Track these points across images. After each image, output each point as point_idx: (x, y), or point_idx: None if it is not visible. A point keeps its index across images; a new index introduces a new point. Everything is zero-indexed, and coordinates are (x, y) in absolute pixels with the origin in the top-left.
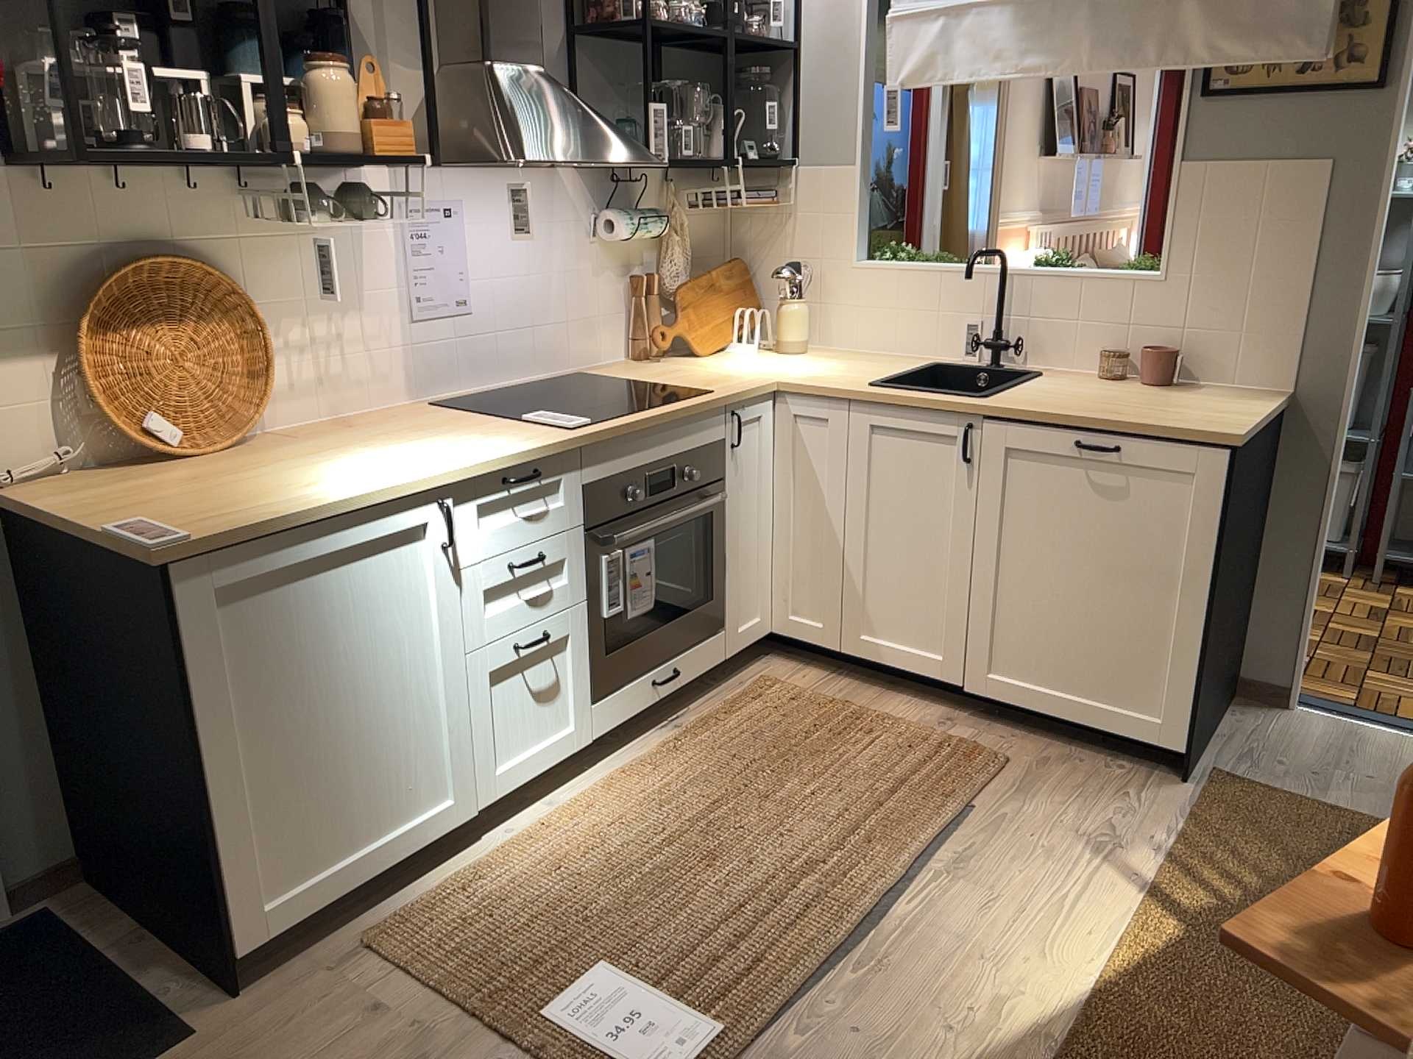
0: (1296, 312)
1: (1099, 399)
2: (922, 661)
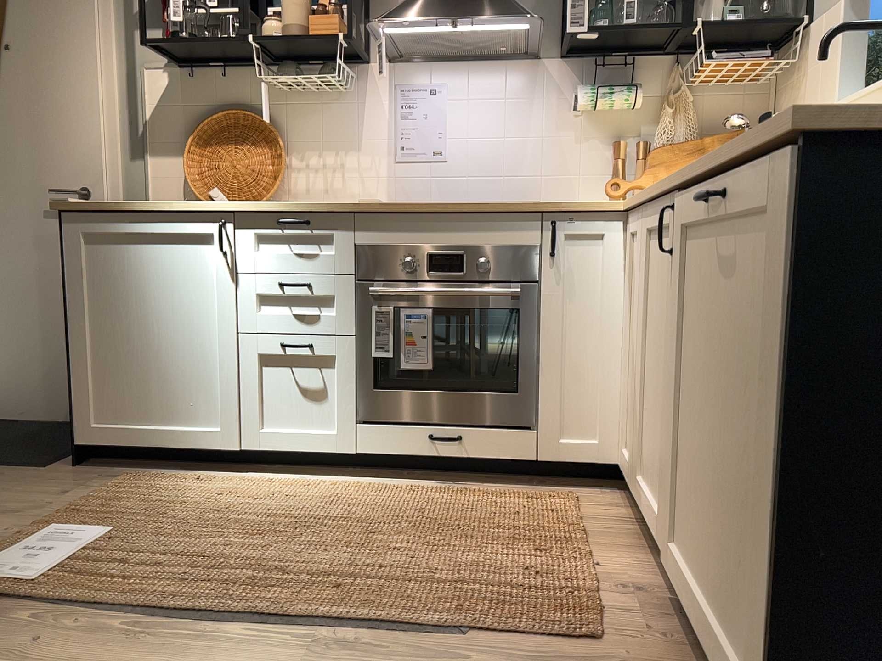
0: None
1: None
2: (657, 515)
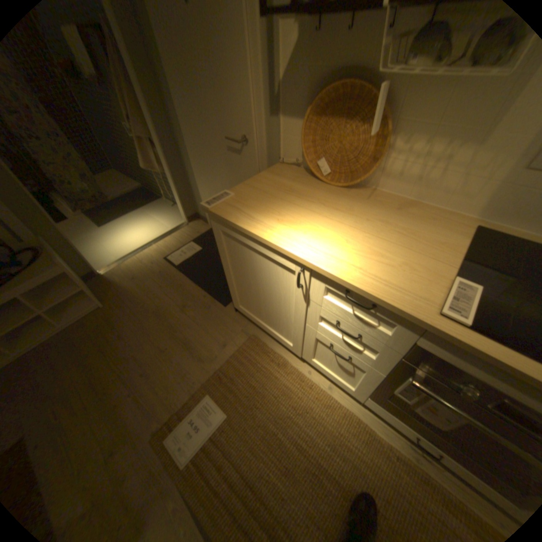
0: None
1: None
2: None
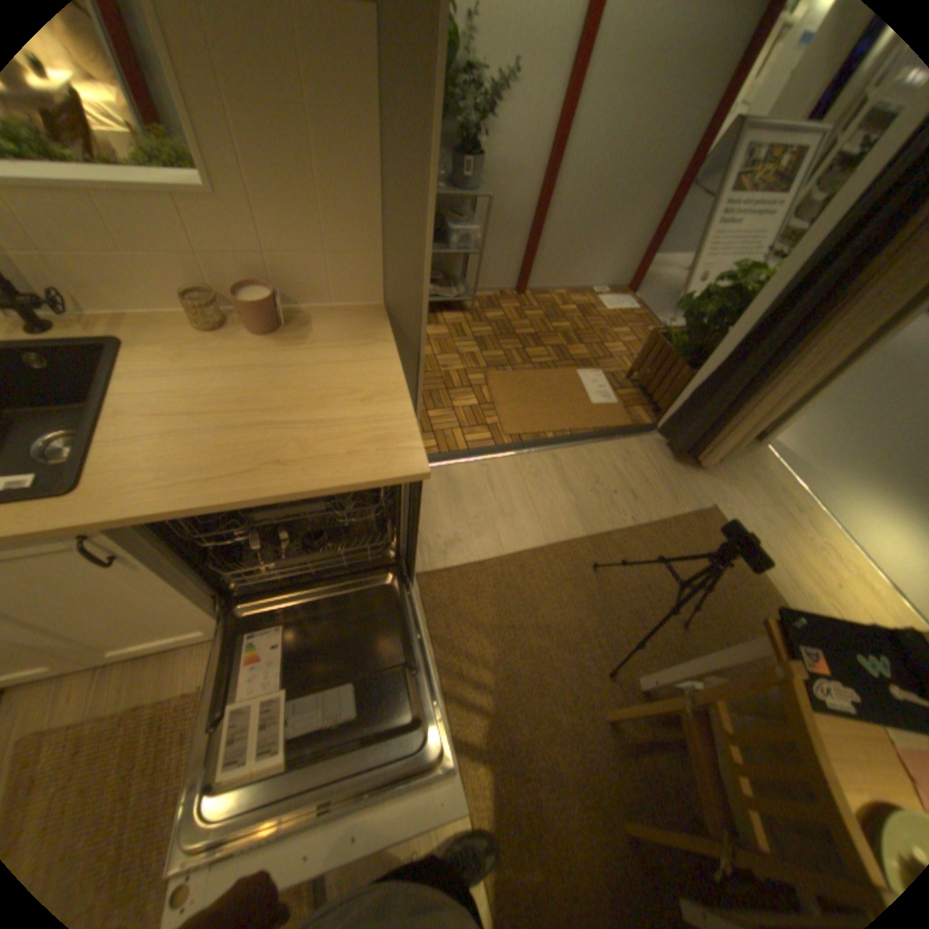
0: (370, 231)
1: (229, 417)
2: (178, 644)
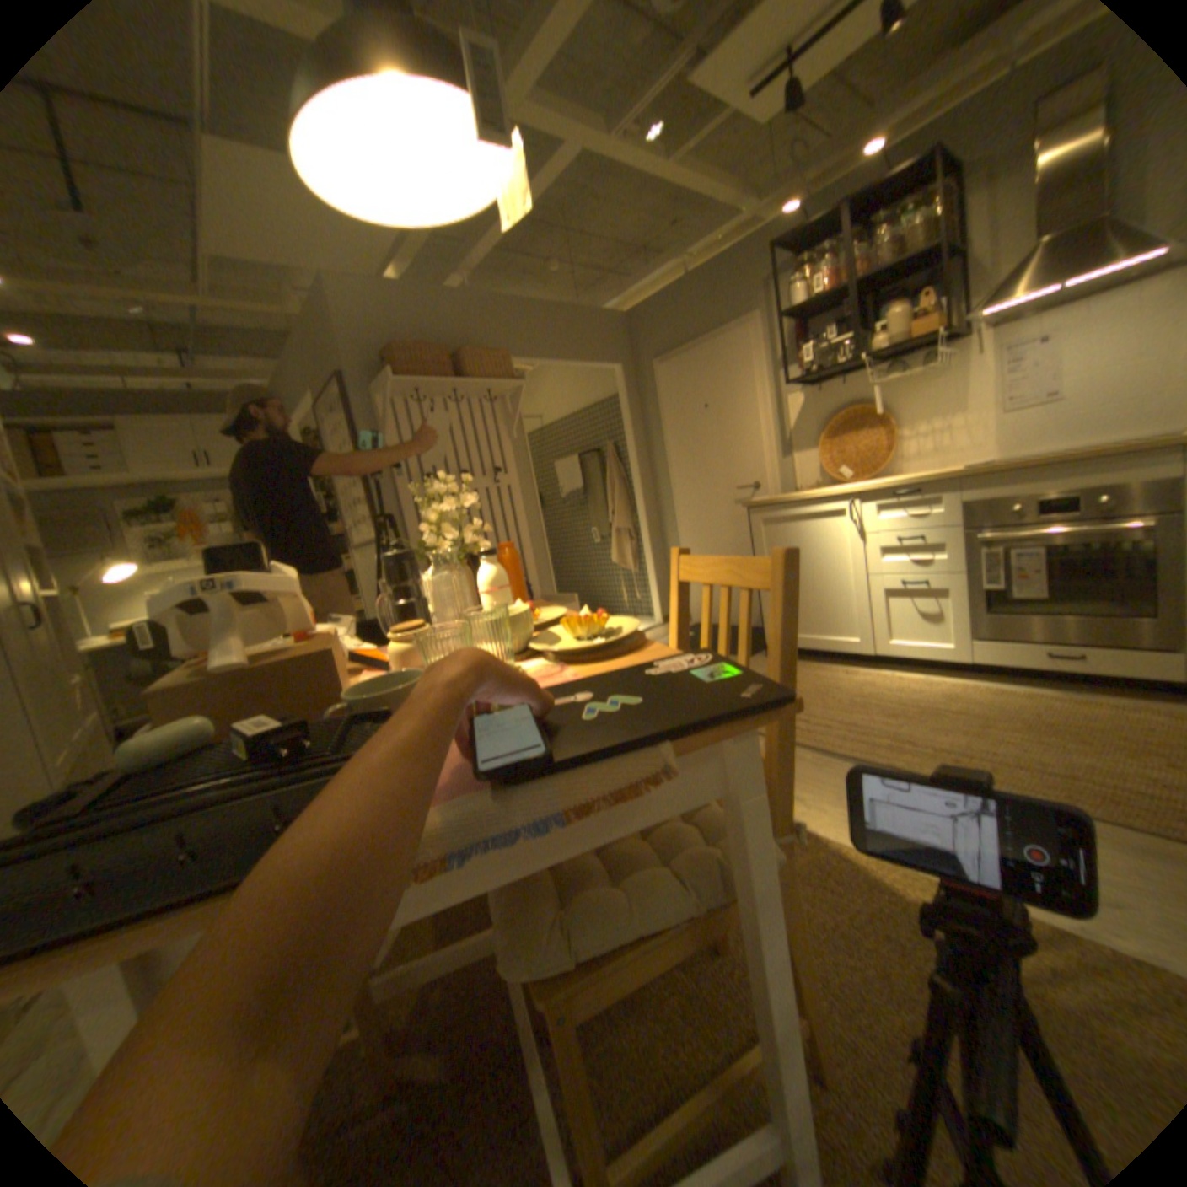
0: None
1: None
2: None
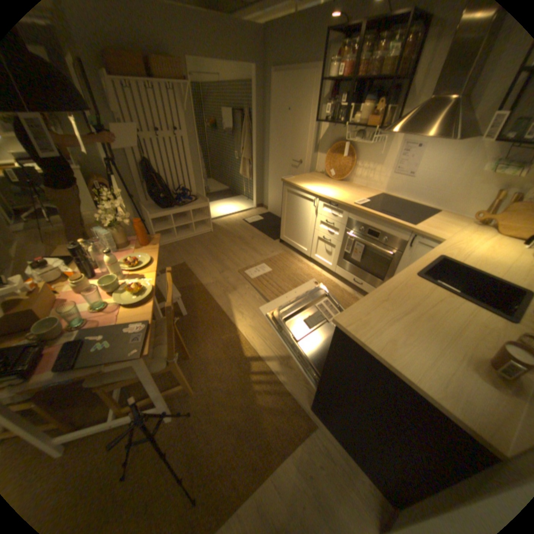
0: None
1: (424, 311)
2: None
